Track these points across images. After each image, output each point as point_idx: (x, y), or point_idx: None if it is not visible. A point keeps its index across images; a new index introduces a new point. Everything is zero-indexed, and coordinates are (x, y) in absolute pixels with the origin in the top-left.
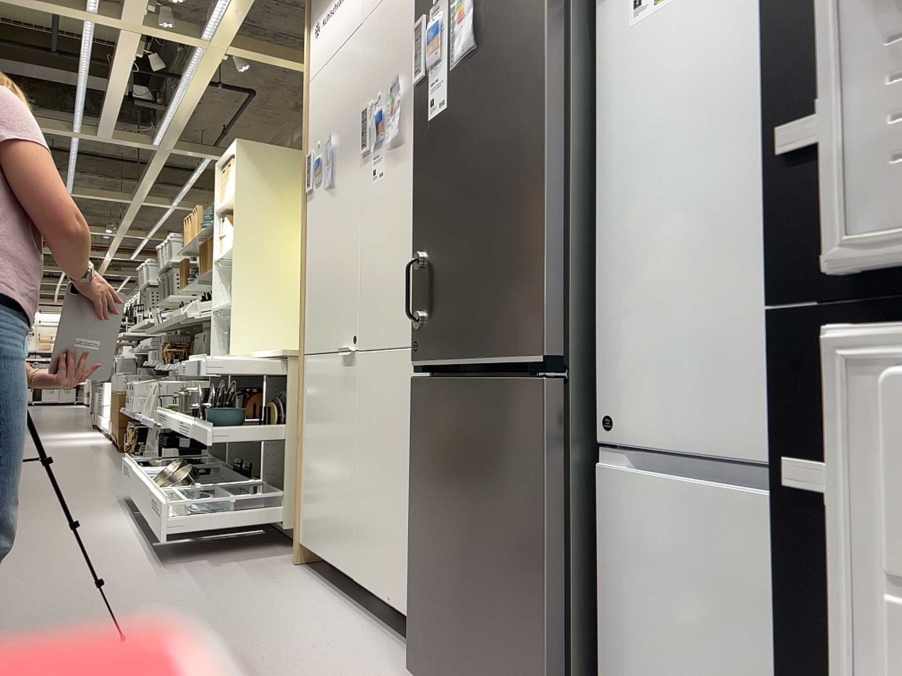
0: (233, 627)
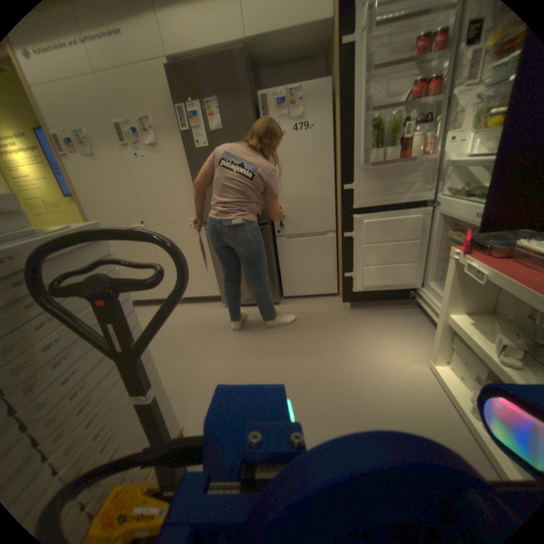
0: None
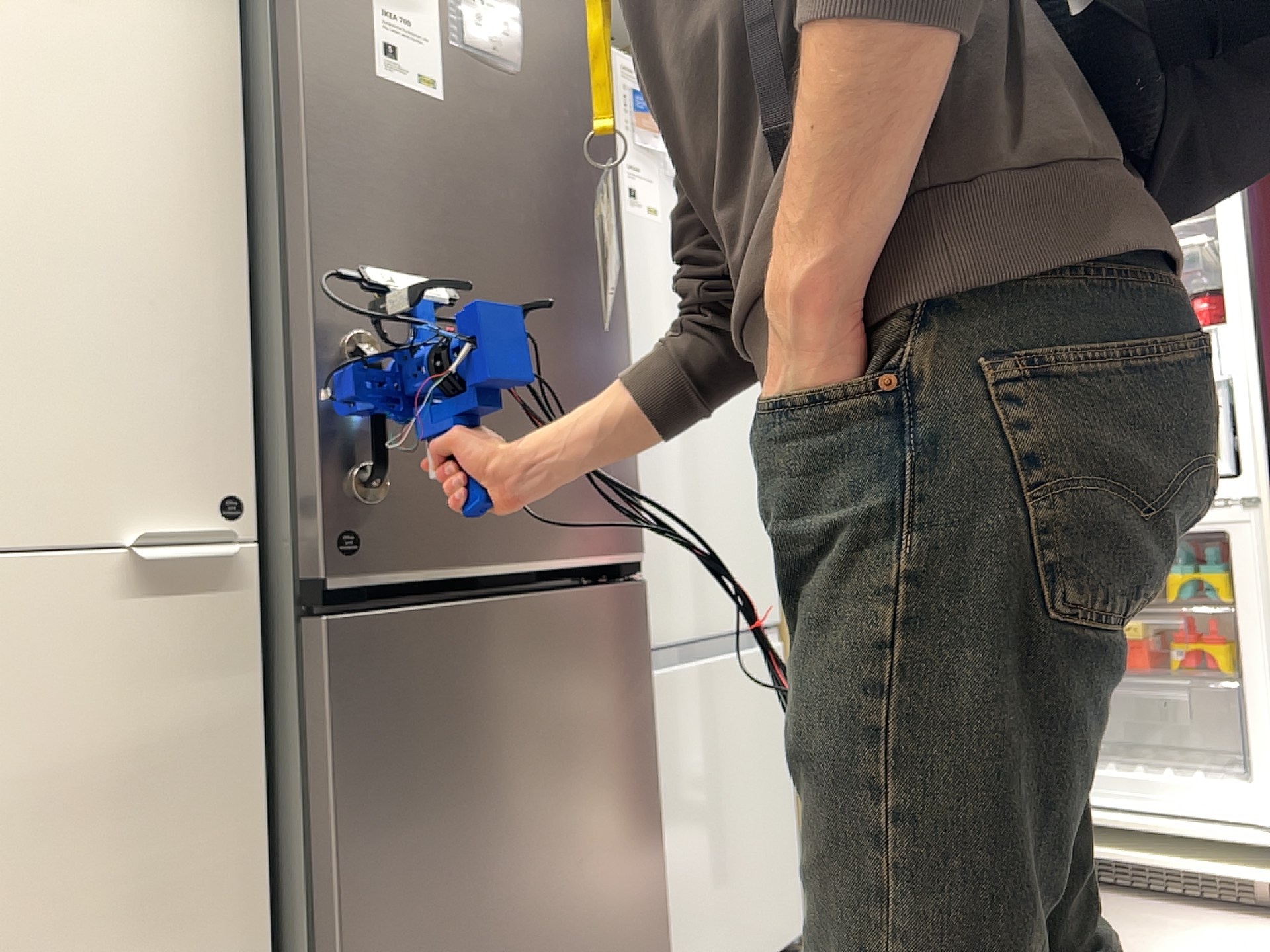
0: None
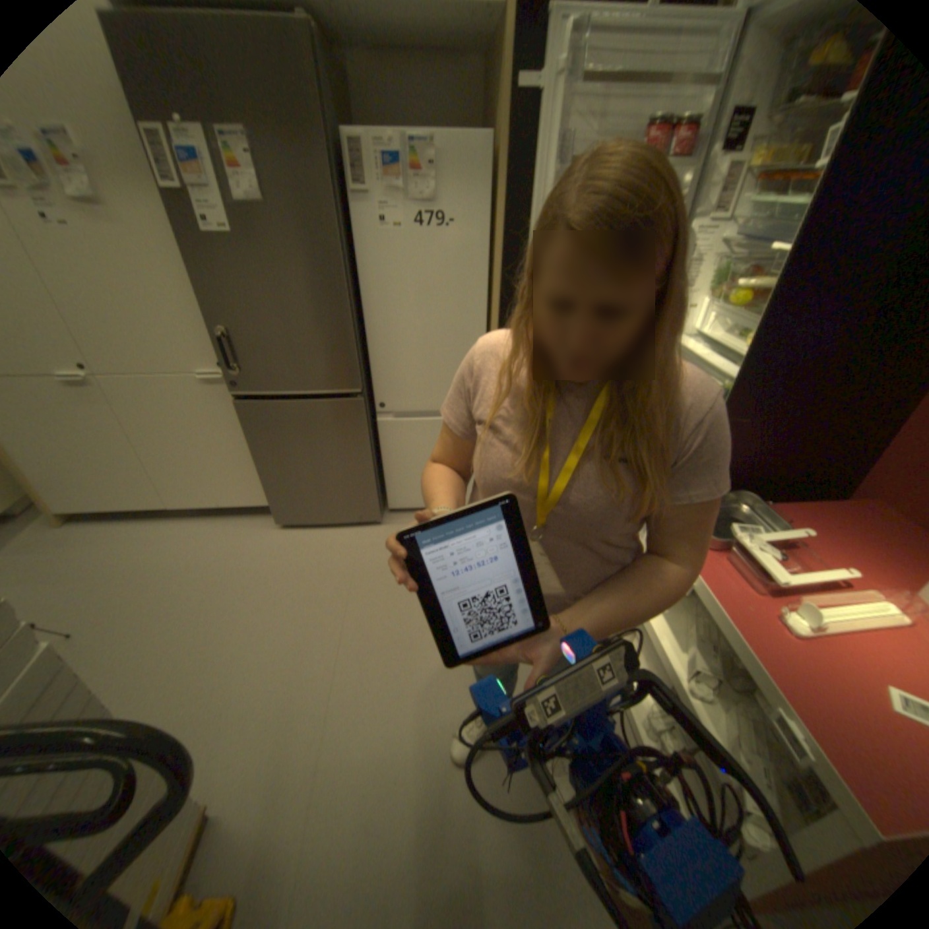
0: (121, 578)
